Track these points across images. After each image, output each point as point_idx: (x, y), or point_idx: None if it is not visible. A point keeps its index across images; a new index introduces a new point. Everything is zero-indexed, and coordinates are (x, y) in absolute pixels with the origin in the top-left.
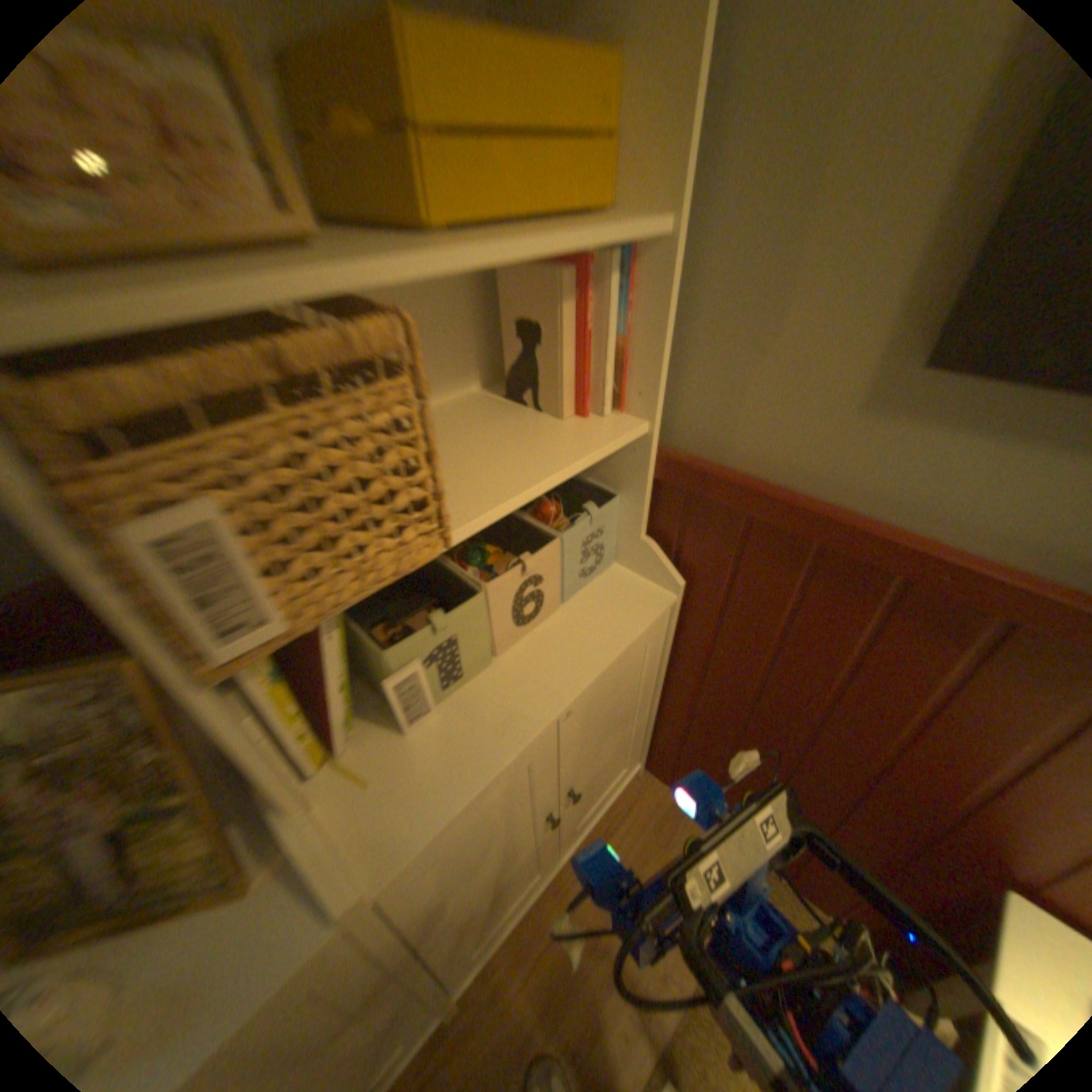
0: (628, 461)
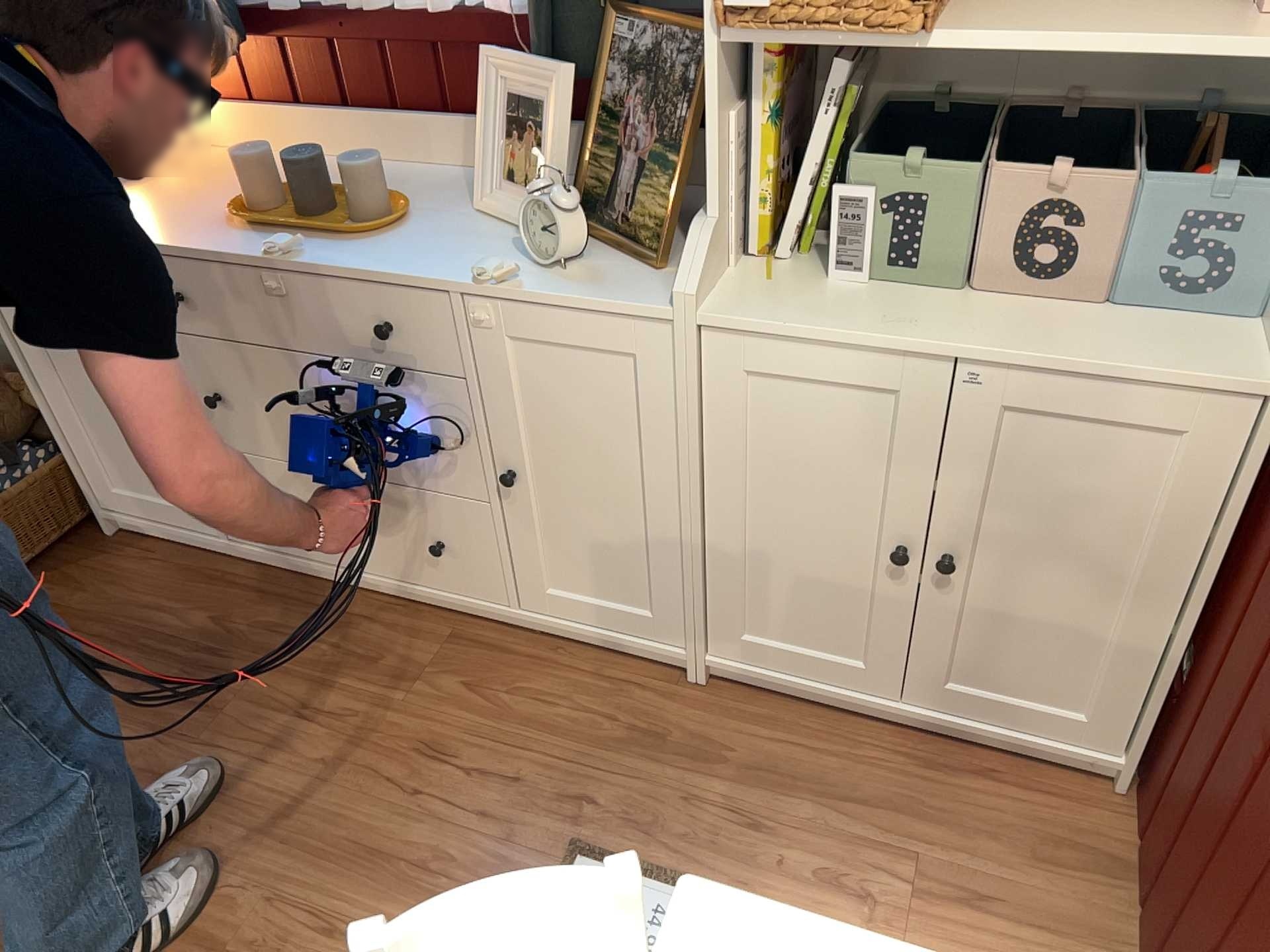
0: None
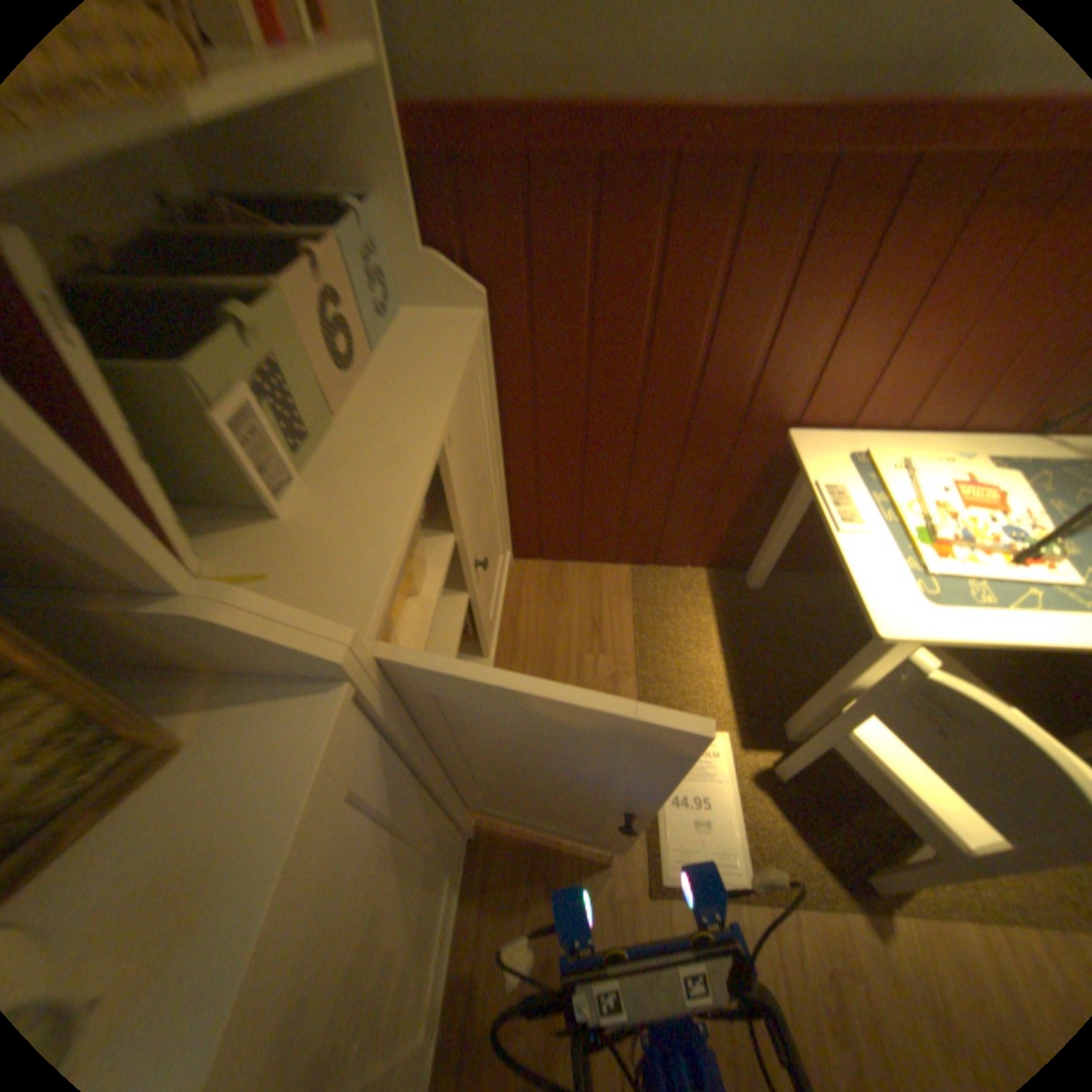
0: (365, 135)
